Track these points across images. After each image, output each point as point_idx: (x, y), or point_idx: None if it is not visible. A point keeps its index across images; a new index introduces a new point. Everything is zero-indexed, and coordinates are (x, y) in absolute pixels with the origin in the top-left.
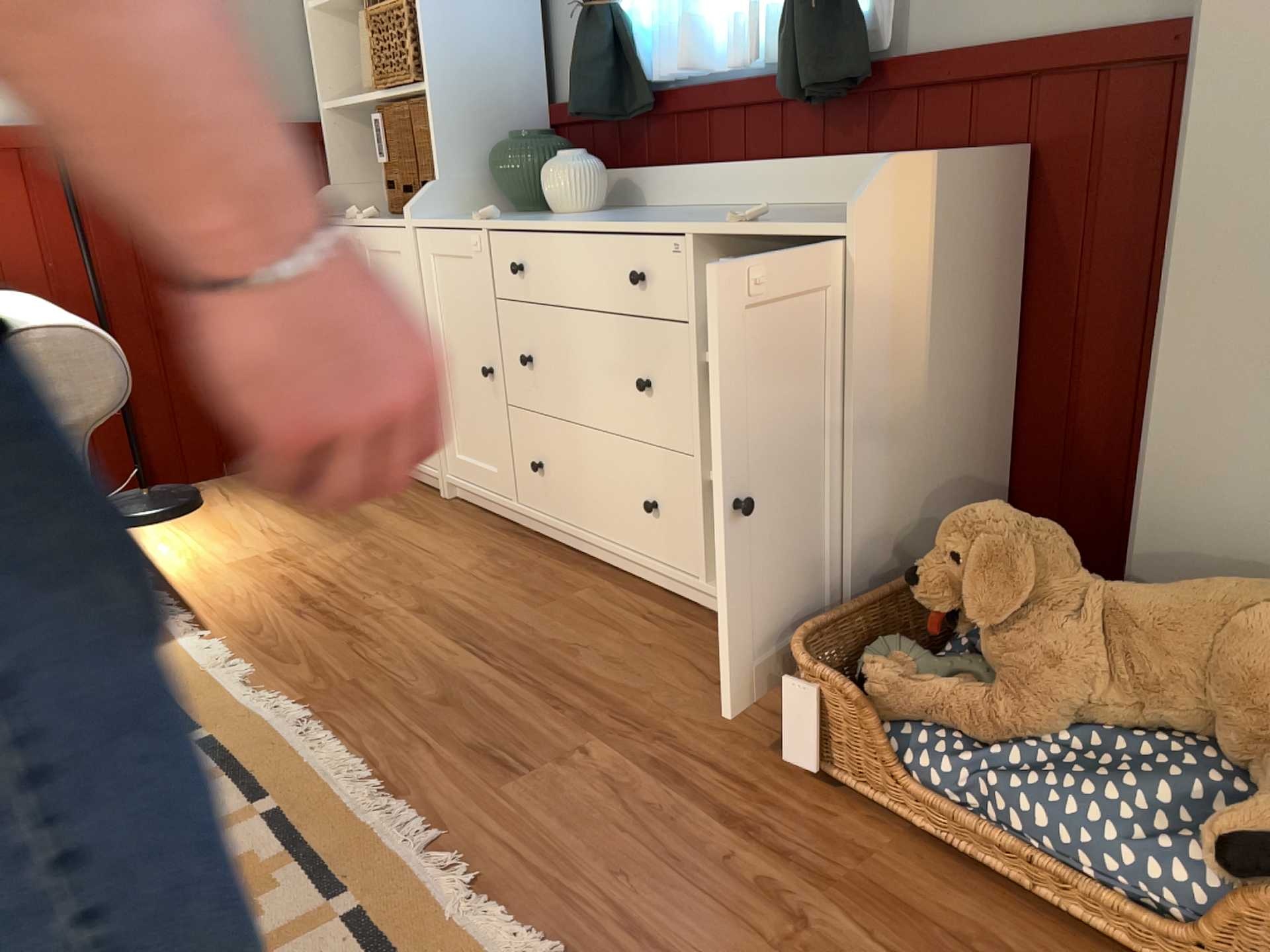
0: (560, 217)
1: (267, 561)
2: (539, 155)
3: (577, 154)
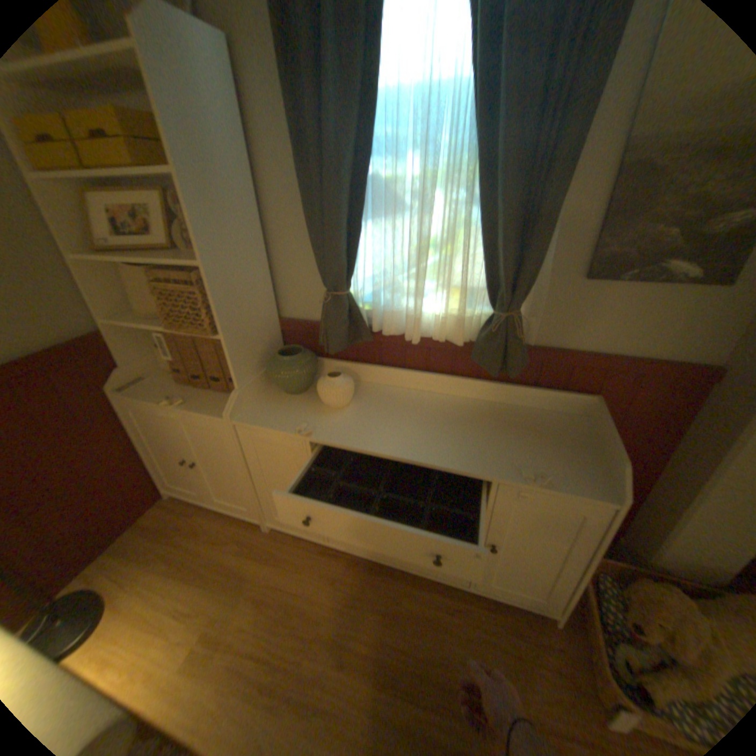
0: (344, 416)
1: (202, 653)
2: (307, 369)
3: (340, 375)
